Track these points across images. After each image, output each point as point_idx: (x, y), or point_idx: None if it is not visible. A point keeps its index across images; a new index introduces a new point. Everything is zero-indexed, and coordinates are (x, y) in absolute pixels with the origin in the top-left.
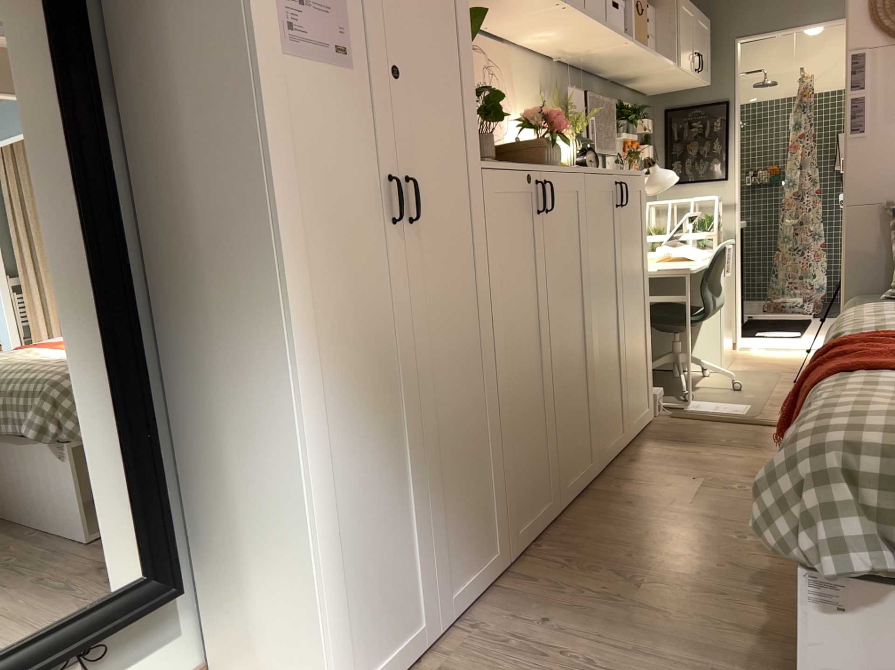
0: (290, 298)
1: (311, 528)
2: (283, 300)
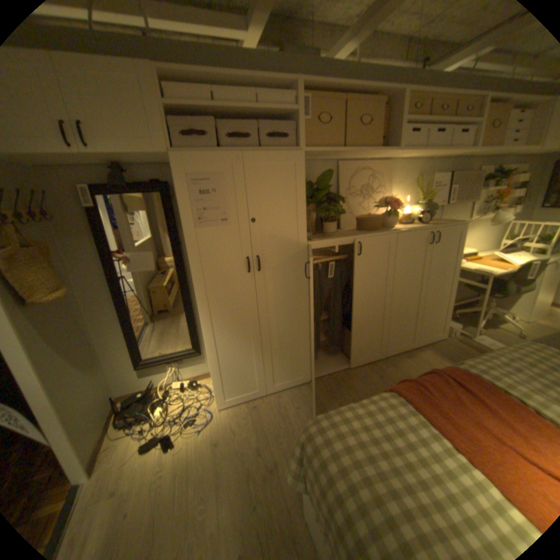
0: (201, 299)
1: (208, 357)
2: (197, 299)
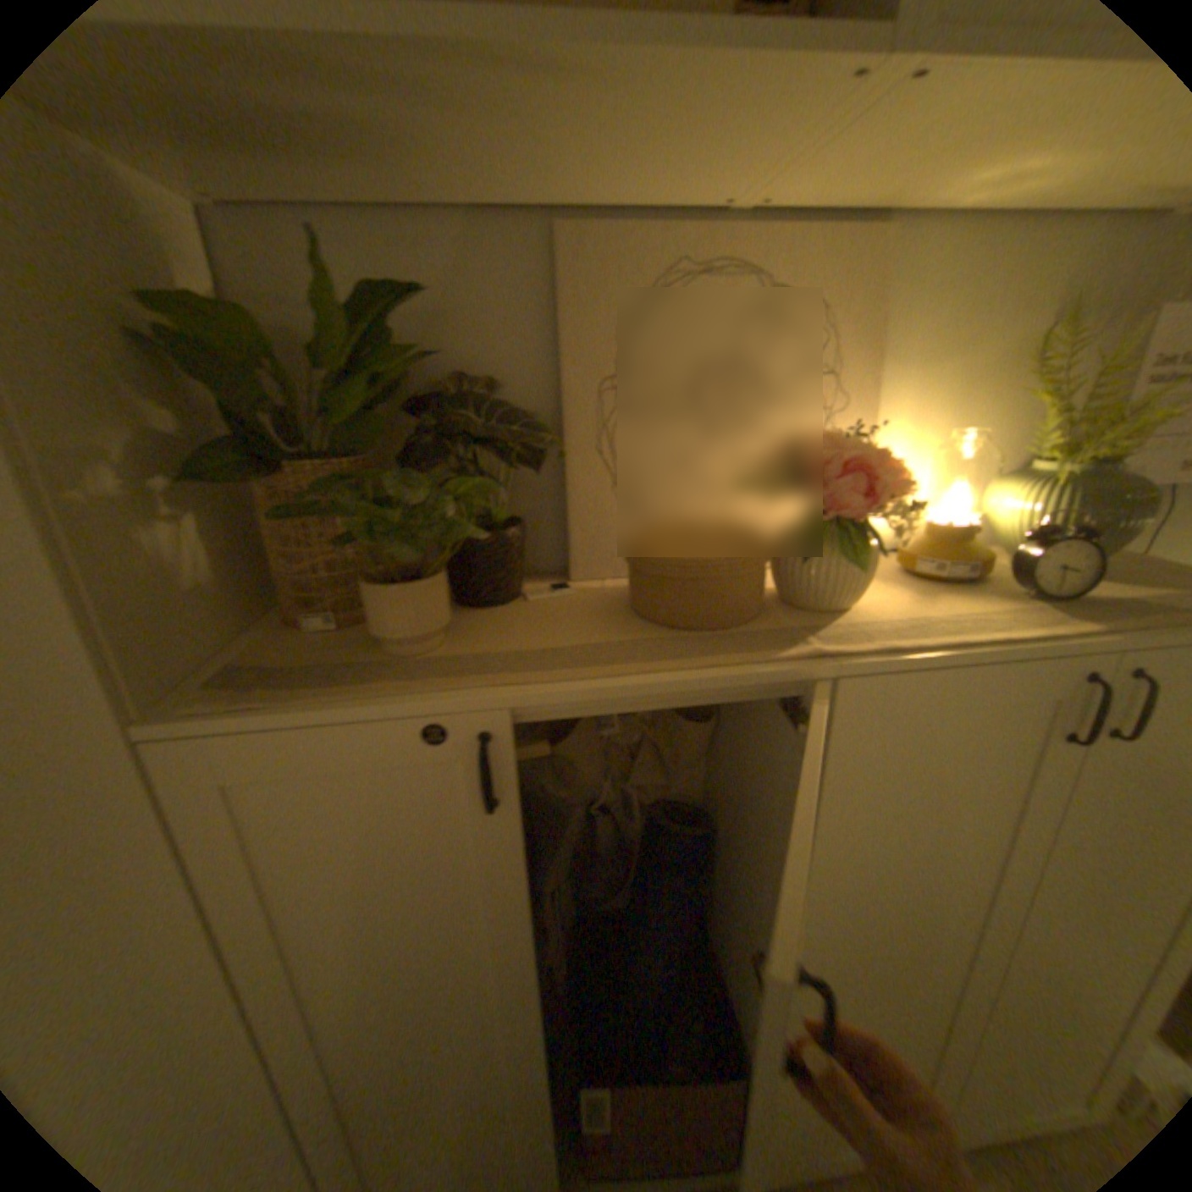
0: None
1: None
2: None
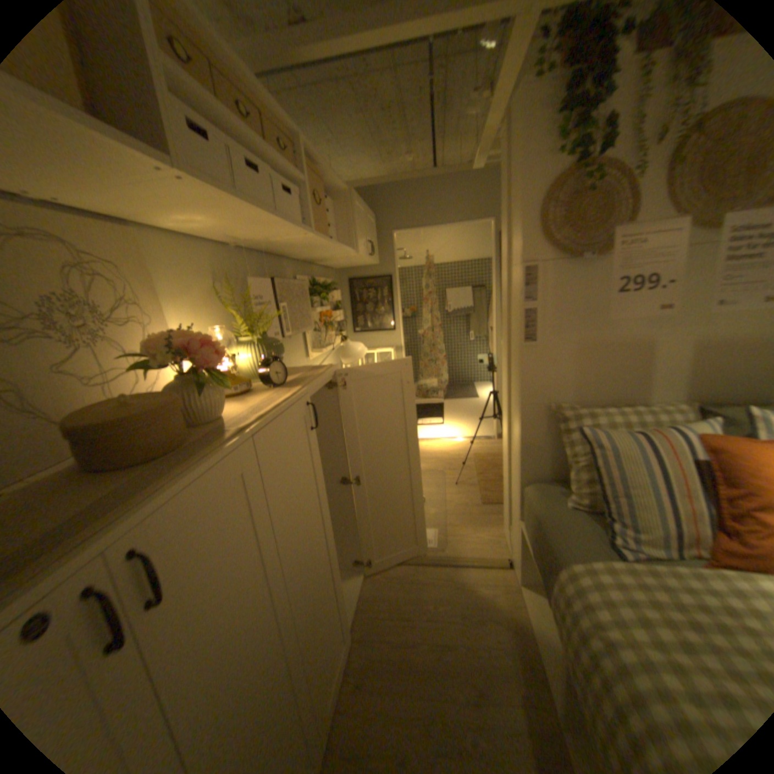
0: None
1: None
2: None
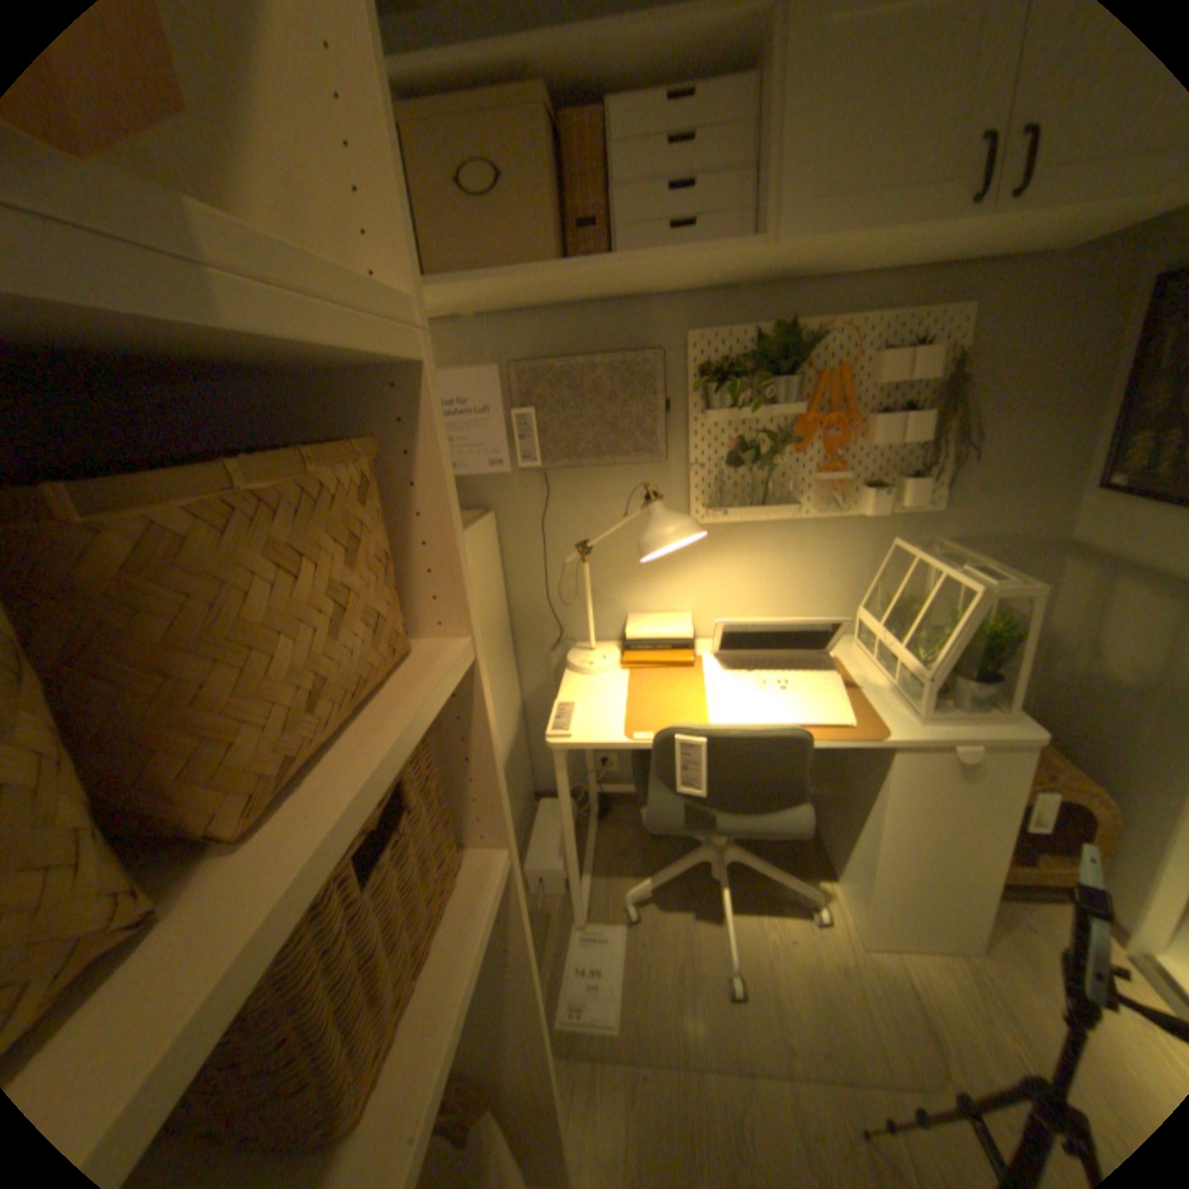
0: None
1: None
2: None
